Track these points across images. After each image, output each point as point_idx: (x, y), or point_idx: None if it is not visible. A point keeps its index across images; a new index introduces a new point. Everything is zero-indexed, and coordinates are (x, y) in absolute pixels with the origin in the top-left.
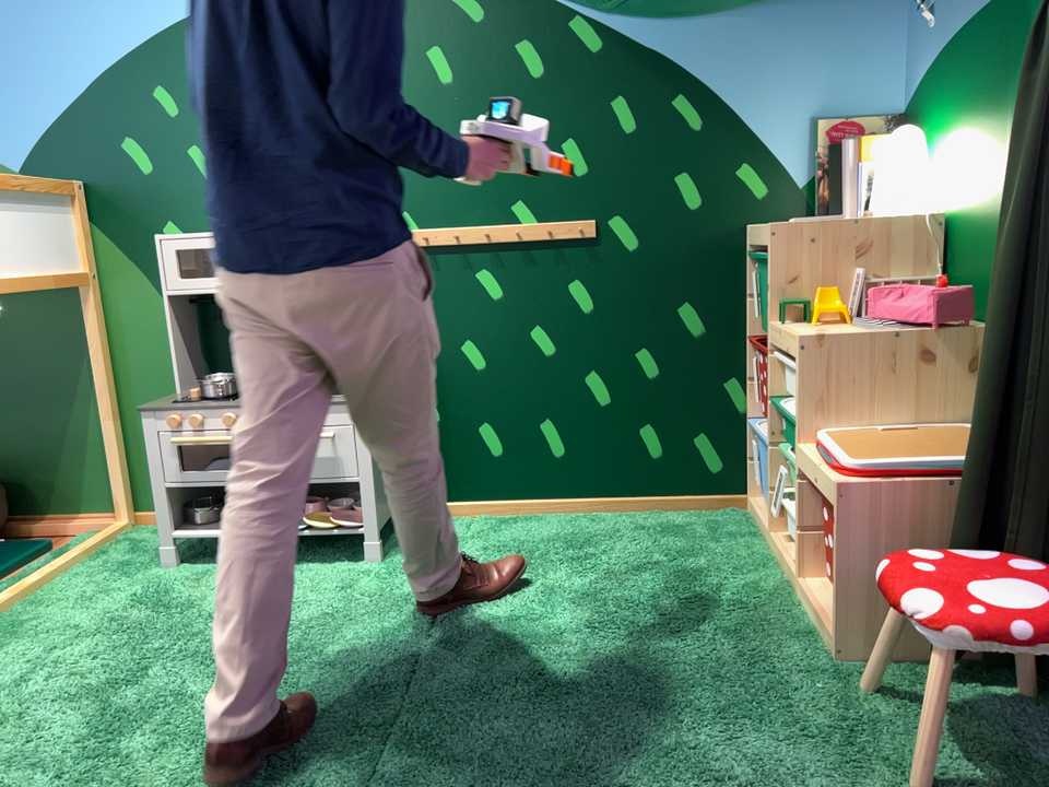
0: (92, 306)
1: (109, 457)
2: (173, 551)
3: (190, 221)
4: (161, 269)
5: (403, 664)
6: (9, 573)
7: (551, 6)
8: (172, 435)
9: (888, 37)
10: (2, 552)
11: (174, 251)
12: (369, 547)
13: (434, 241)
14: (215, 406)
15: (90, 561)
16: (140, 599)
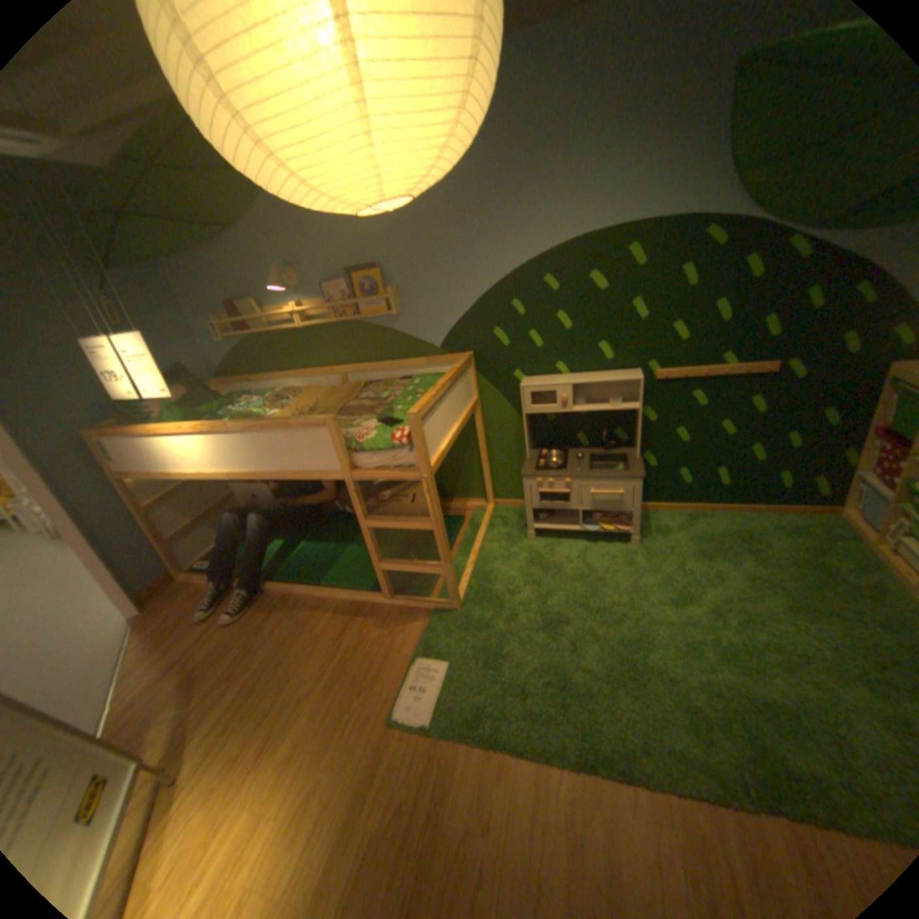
0: (478, 414)
1: (485, 480)
2: (534, 534)
3: (527, 370)
4: (521, 402)
5: (695, 626)
6: (457, 537)
7: (777, 230)
8: (537, 488)
9: None
10: (448, 524)
11: (529, 394)
12: (634, 540)
13: (670, 377)
14: (561, 476)
15: (490, 532)
16: (531, 562)
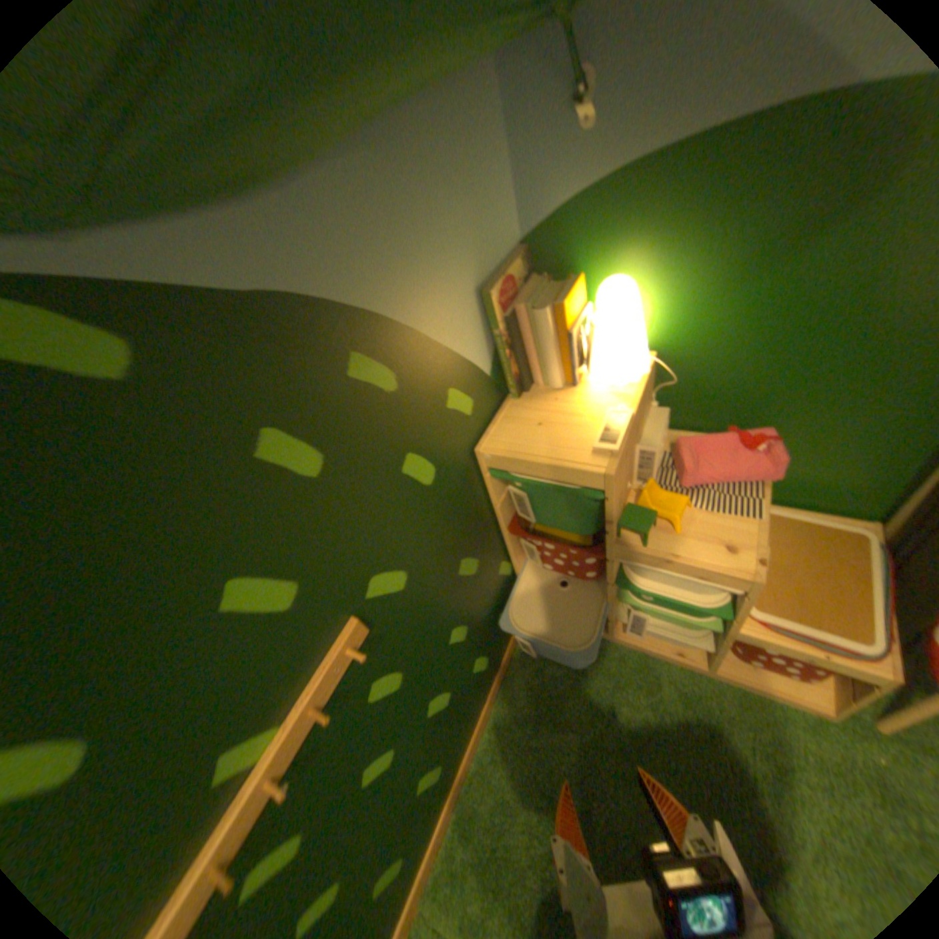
0: None
1: None
2: None
3: None
4: None
5: None
6: None
7: None
8: None
9: (501, 140)
10: None
11: None
12: None
13: None
14: None
15: None
16: None
